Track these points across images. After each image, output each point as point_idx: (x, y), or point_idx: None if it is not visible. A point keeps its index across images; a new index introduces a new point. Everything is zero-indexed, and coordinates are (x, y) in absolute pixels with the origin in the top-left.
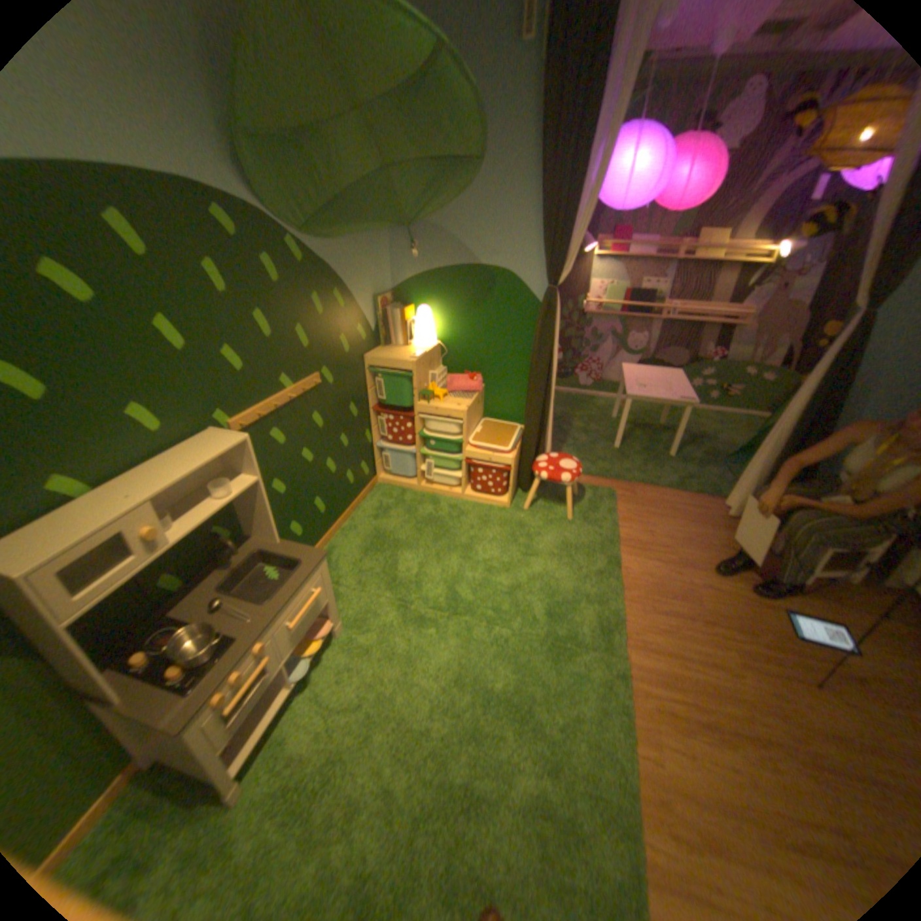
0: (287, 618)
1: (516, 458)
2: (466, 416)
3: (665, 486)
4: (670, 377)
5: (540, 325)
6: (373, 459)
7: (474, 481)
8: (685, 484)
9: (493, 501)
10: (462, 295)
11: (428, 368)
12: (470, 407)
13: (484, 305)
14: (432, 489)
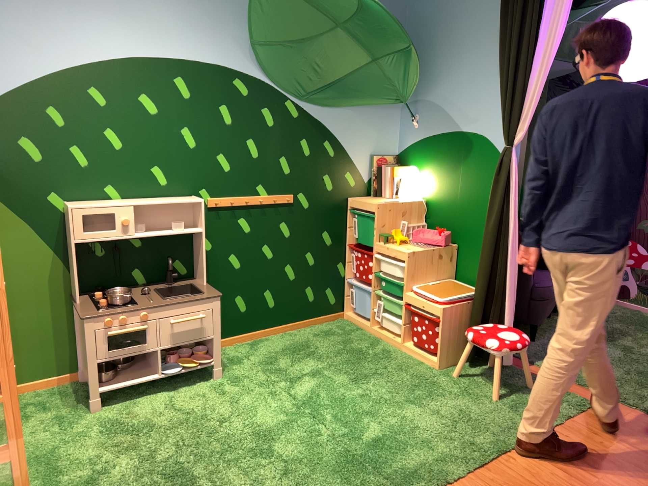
0: (173, 317)
1: (460, 317)
2: (411, 259)
3: None
4: None
5: (493, 180)
6: (344, 293)
7: (413, 331)
8: None
9: (426, 358)
10: (447, 157)
11: (401, 216)
12: (420, 252)
13: (463, 166)
14: (380, 333)
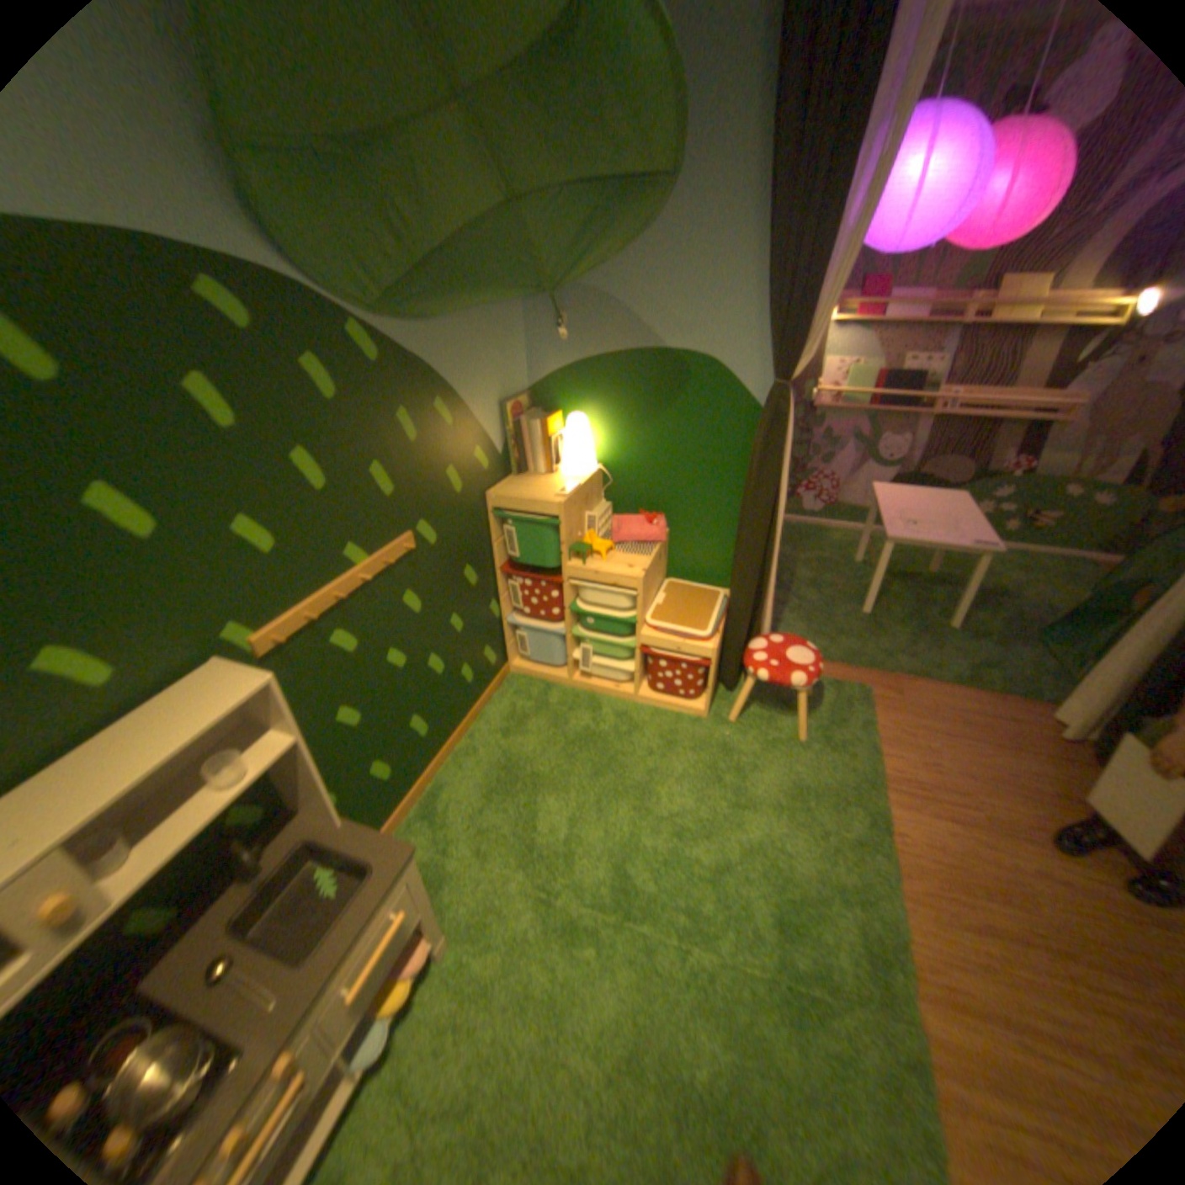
0: (344, 980)
1: (719, 643)
2: (643, 584)
3: (949, 680)
4: (952, 505)
5: (762, 442)
6: (503, 639)
7: (653, 678)
8: (982, 677)
9: (683, 707)
10: (636, 394)
11: (584, 507)
12: (648, 568)
13: (670, 410)
14: (589, 684)
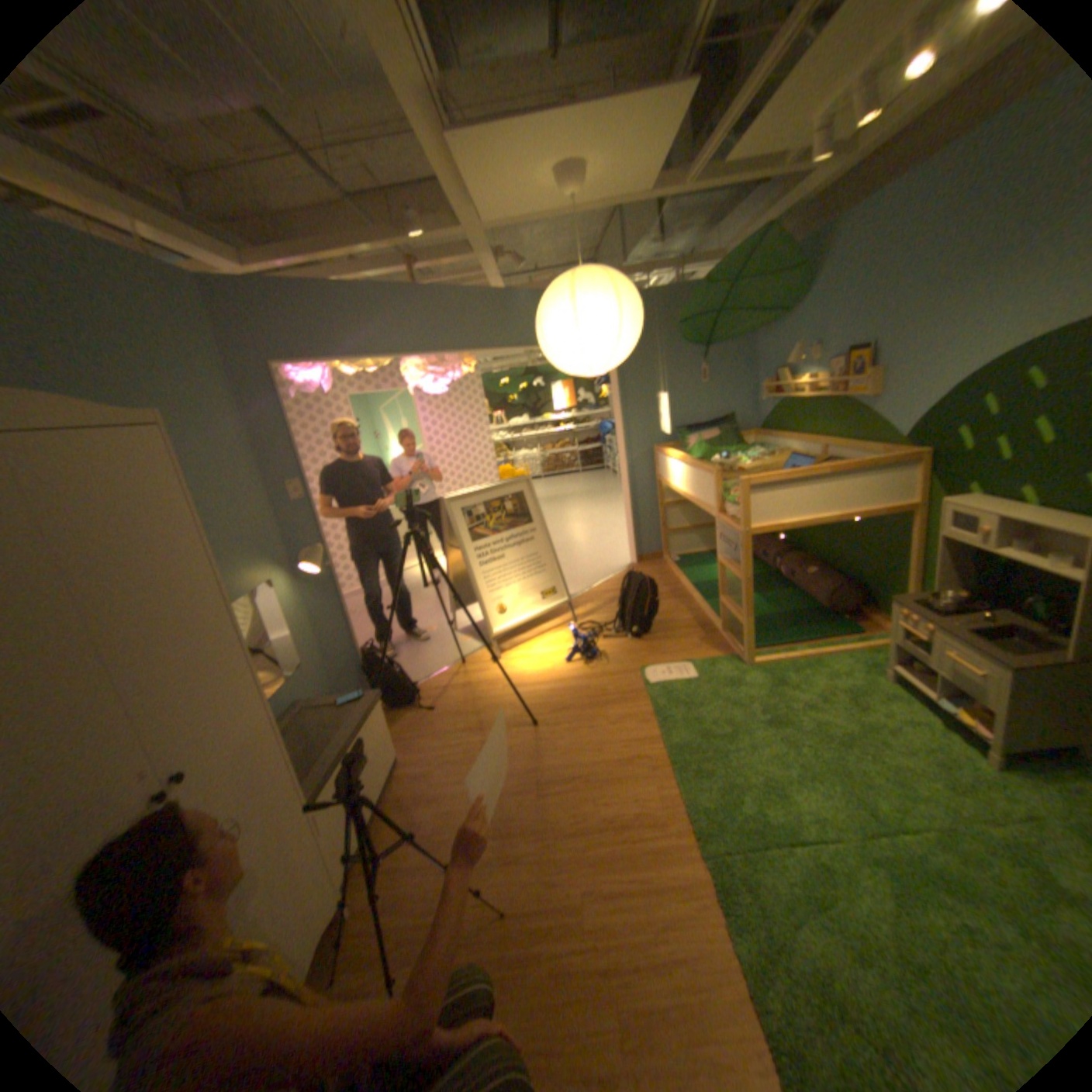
0: (956, 653)
1: None
2: None
3: None
4: None
5: None
6: None
7: None
8: None
9: None
10: None
11: None
12: None
13: None
14: None
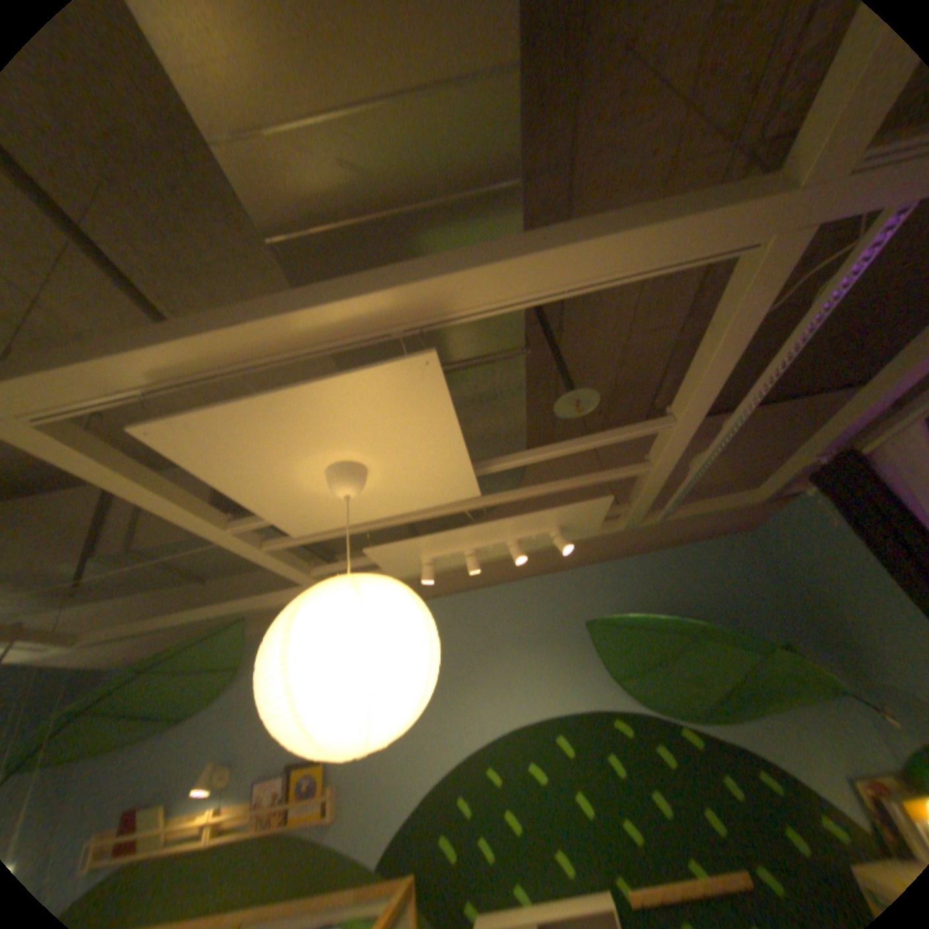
0: None
1: None
2: None
3: None
4: None
5: None
6: None
7: None
8: None
9: None
10: None
11: None
12: None
13: None
14: None
